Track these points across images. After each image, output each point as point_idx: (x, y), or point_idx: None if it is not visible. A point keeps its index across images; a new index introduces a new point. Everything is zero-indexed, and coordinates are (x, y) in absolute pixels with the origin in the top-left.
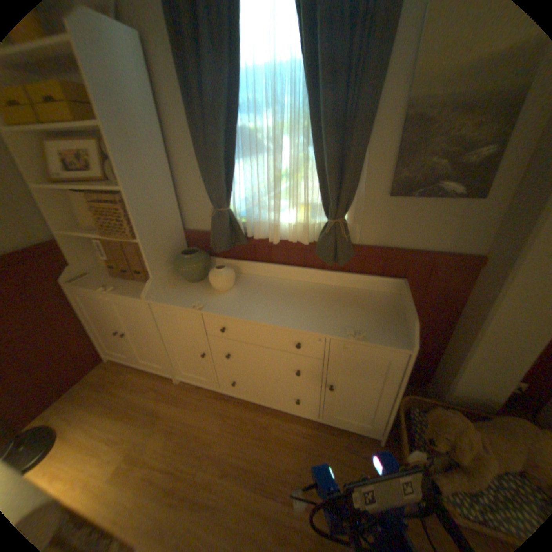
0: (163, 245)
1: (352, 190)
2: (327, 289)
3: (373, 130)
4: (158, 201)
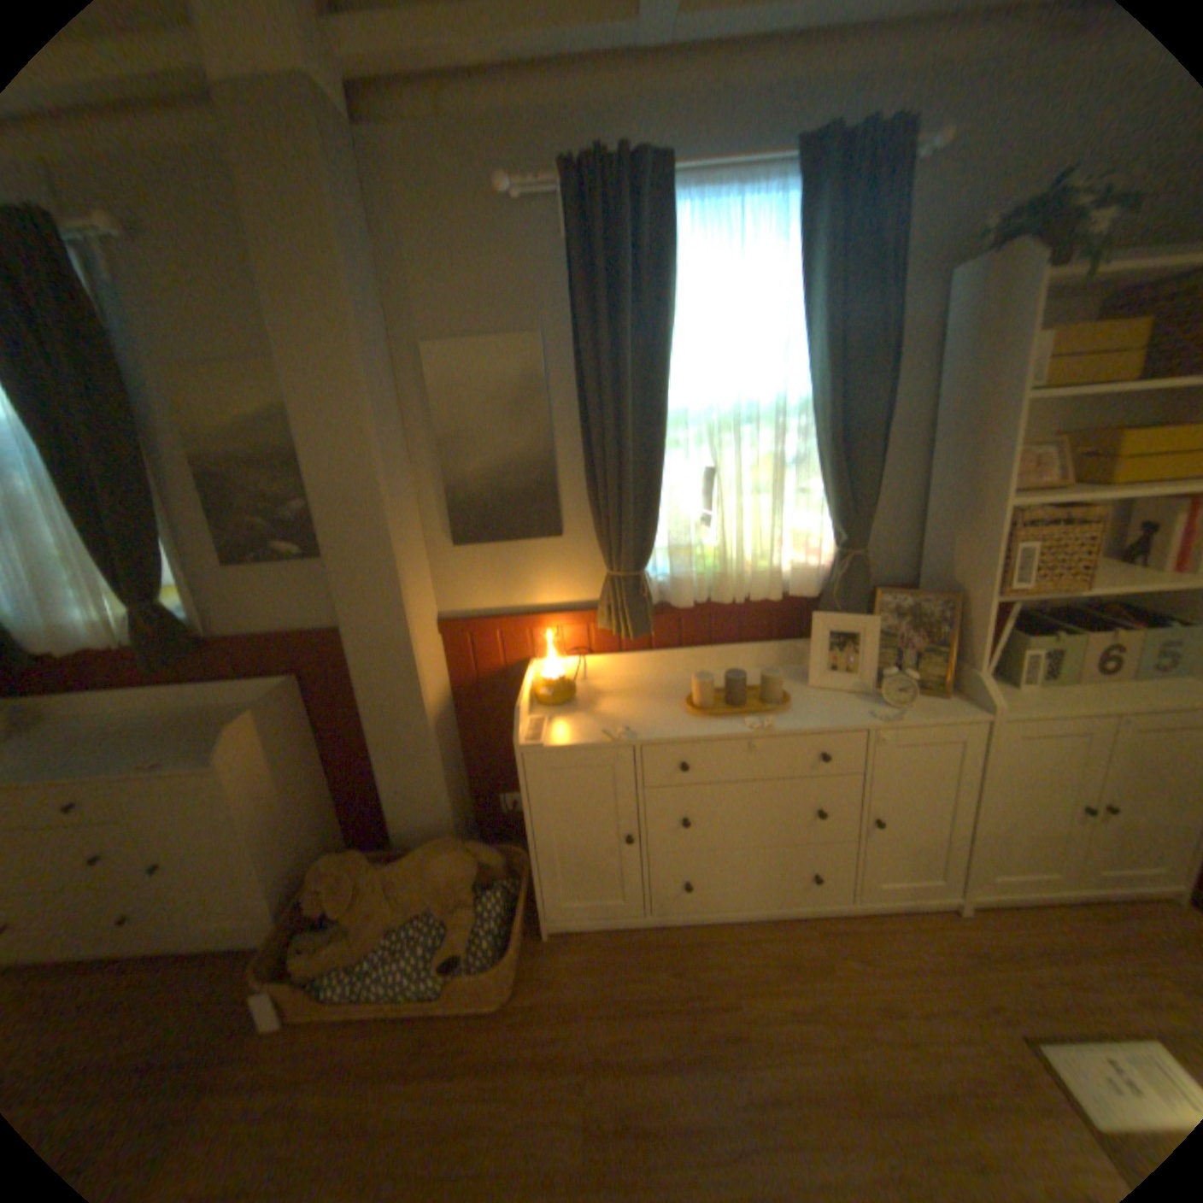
0: None
1: (145, 565)
2: (181, 714)
3: (146, 492)
4: None
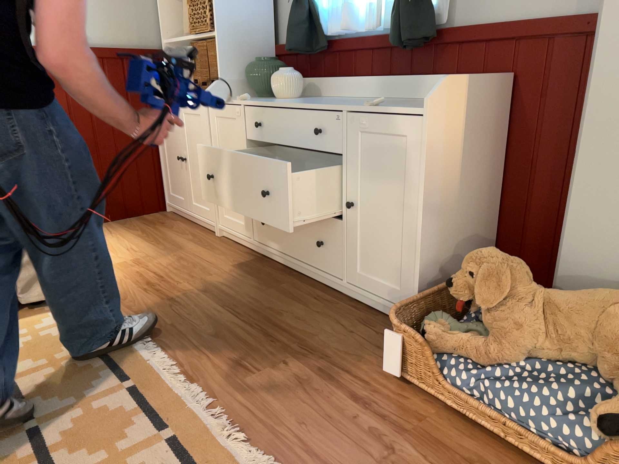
0: (241, 51)
1: None
2: (402, 100)
3: None
4: (247, 0)
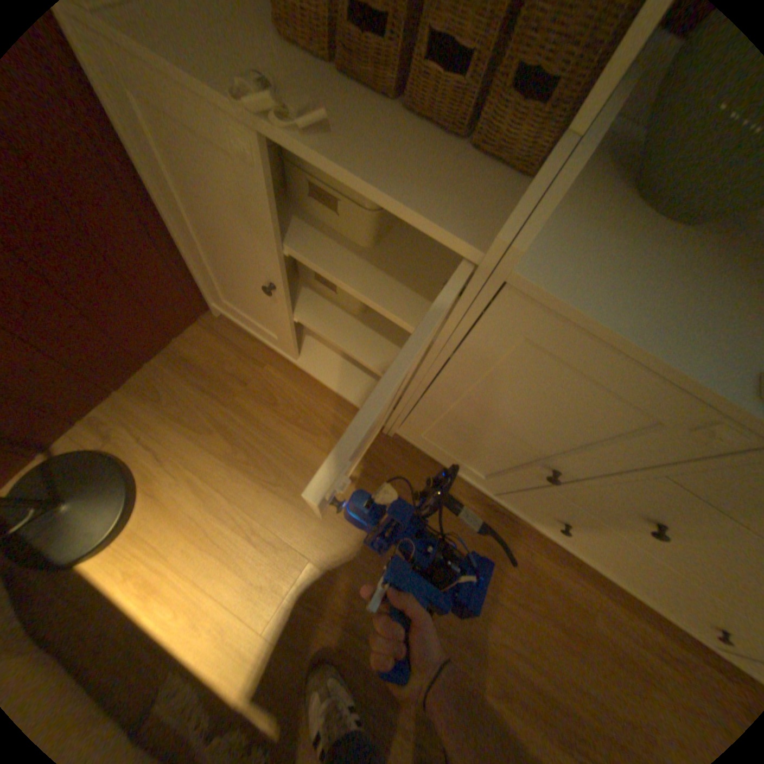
0: None
1: None
2: None
3: None
4: None
